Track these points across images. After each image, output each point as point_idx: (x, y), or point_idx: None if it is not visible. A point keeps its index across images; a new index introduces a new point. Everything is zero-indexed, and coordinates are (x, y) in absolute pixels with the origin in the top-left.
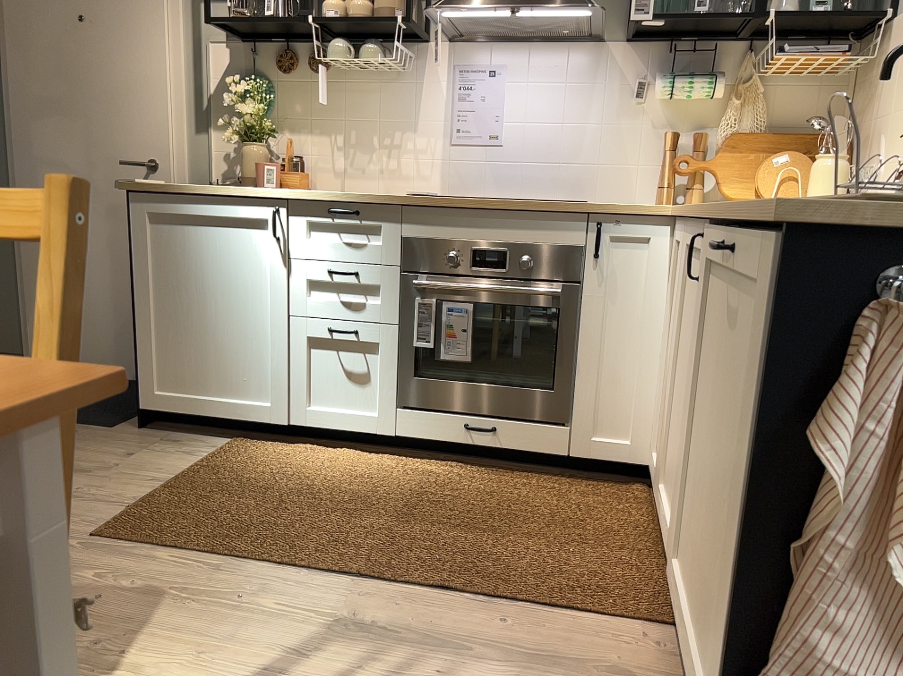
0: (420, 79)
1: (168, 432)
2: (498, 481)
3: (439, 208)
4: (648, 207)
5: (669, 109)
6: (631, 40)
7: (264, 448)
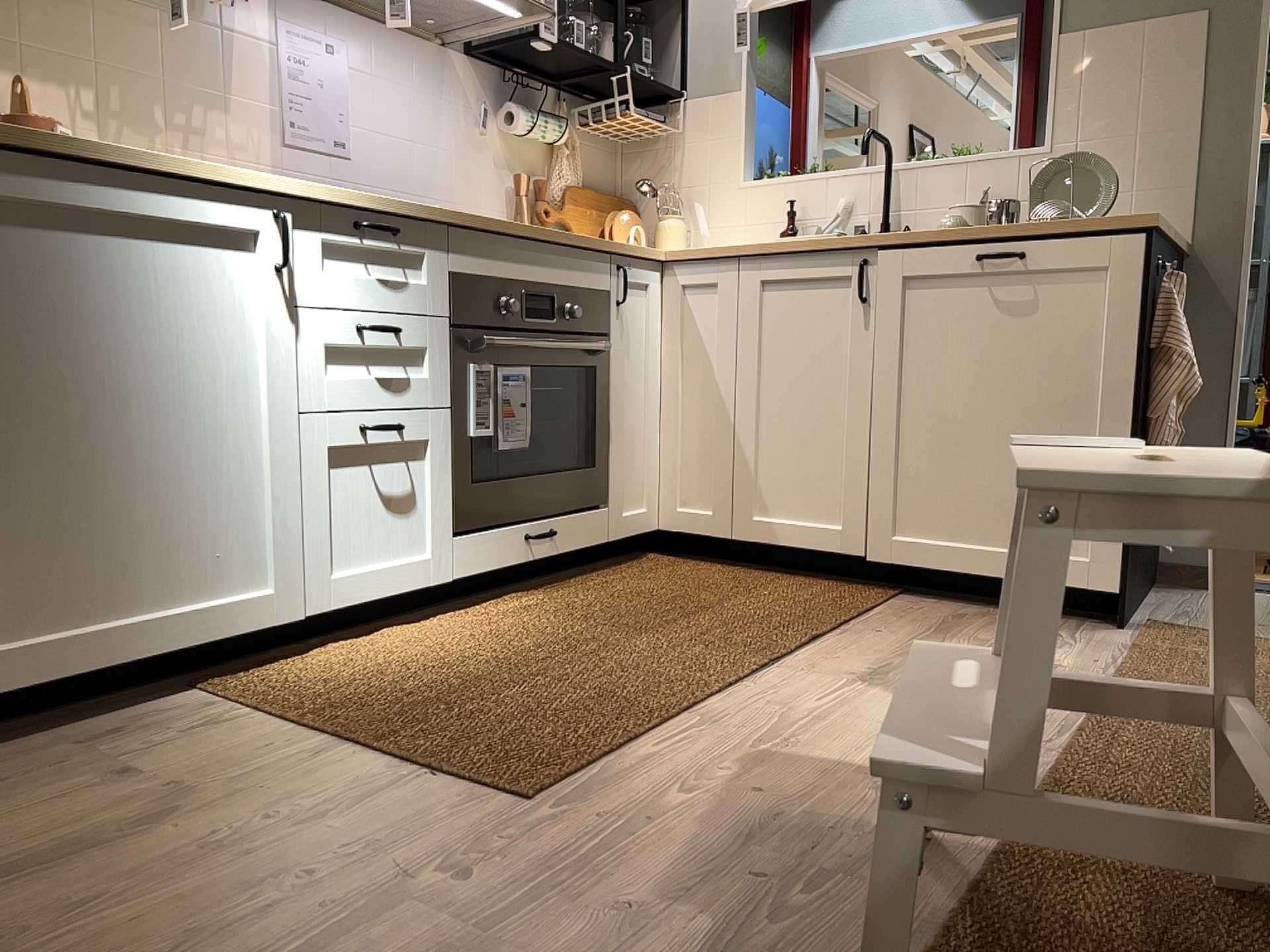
0: (235, 32)
1: (32, 735)
2: (574, 590)
3: (490, 233)
4: (649, 247)
5: (508, 148)
6: (473, 56)
7: (280, 672)
